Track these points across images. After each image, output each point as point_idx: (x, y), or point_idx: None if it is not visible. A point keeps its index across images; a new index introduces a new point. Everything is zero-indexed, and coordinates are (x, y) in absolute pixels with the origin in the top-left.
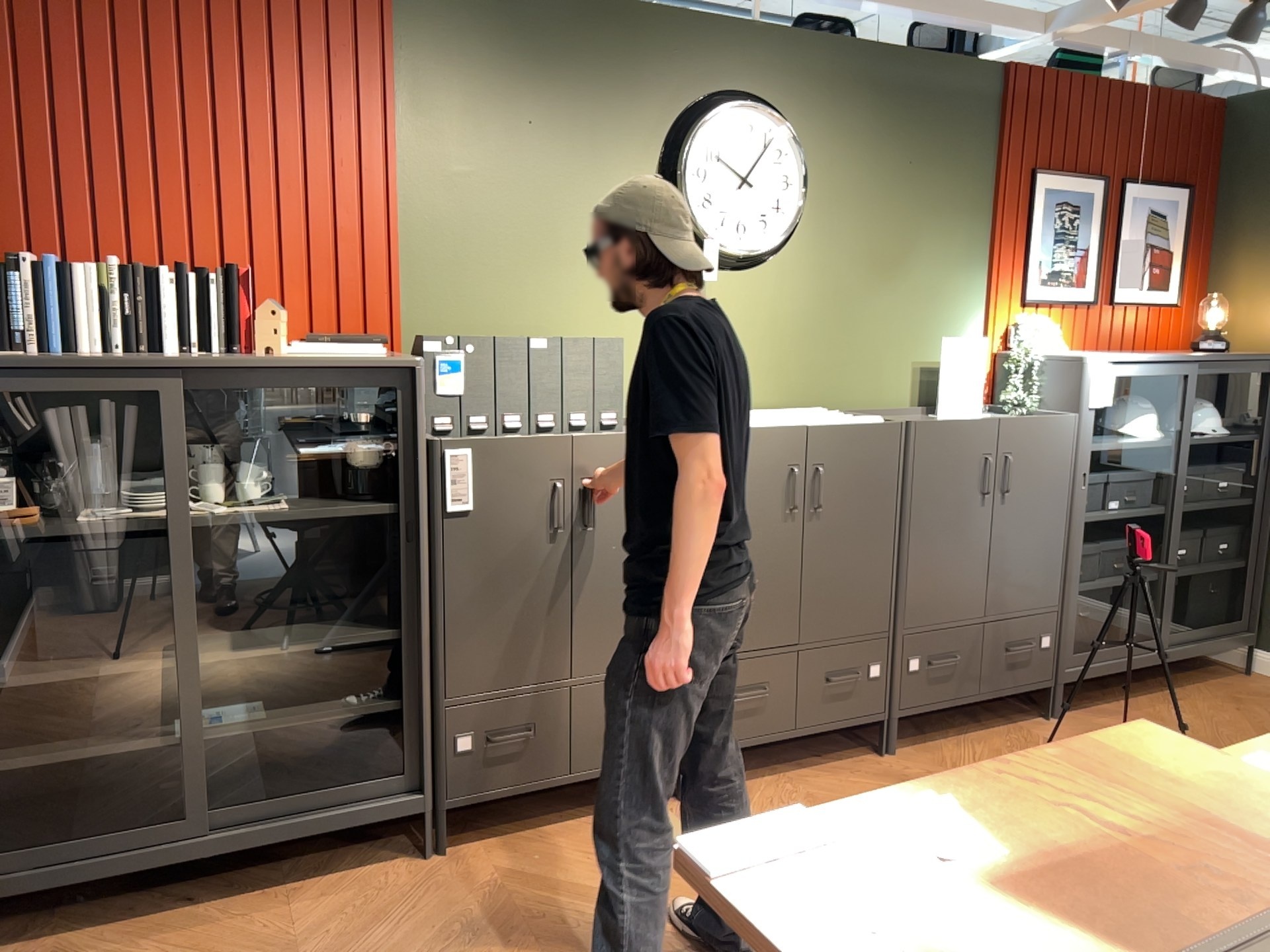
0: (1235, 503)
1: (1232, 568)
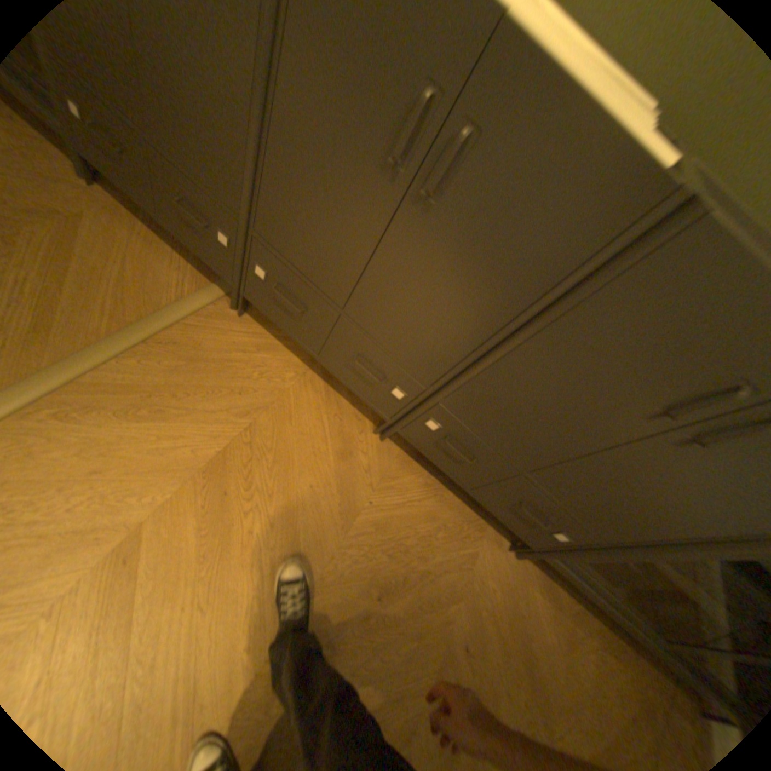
0: None
1: None
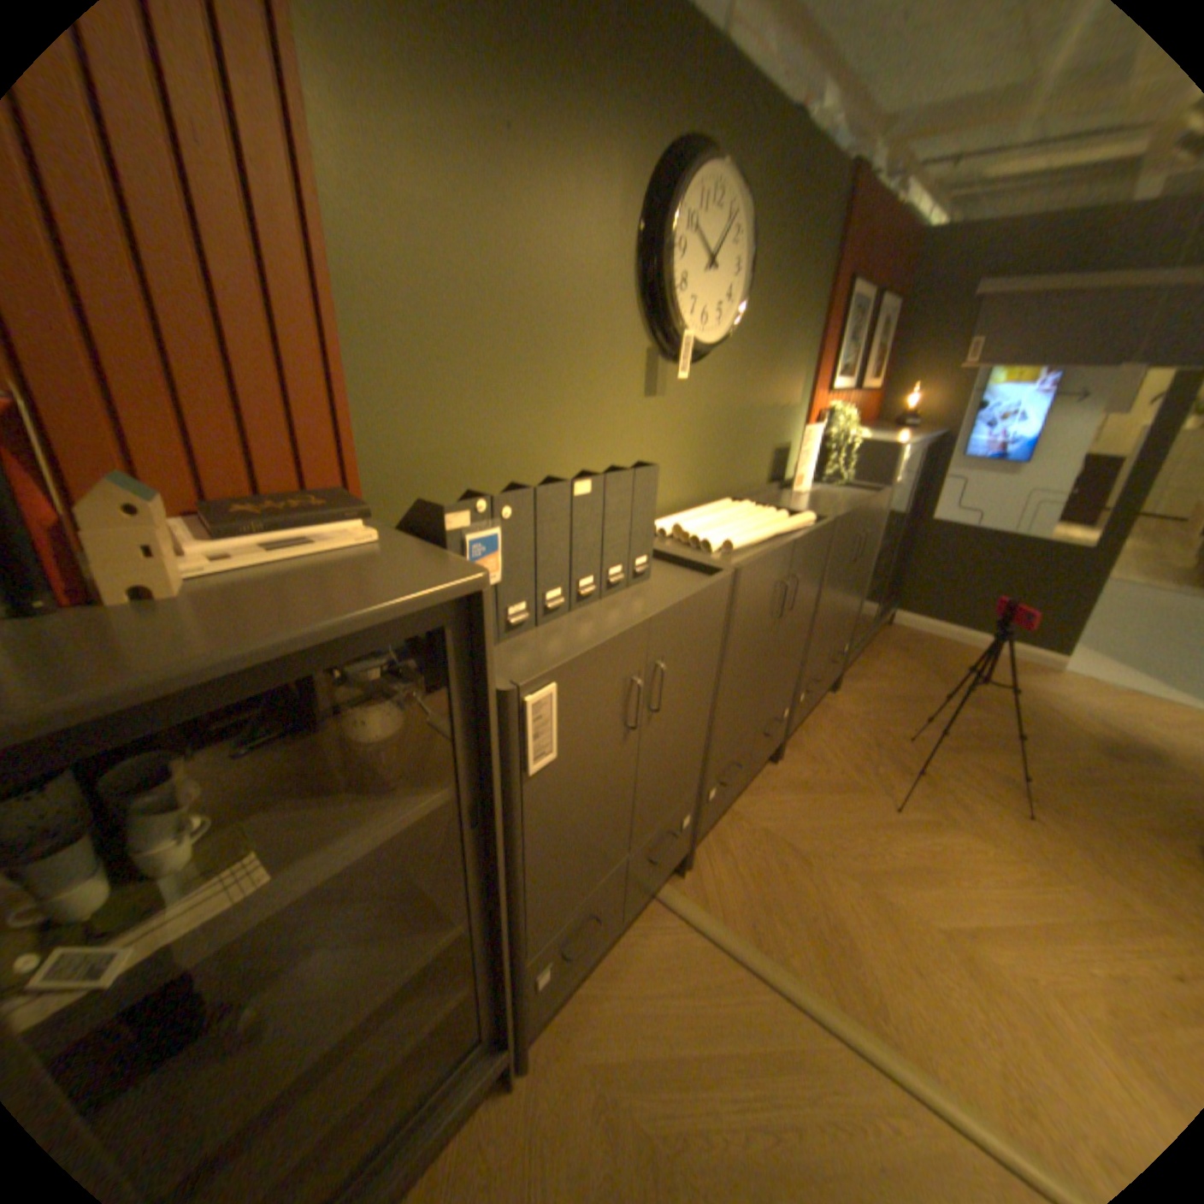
0: (907, 527)
1: (896, 566)
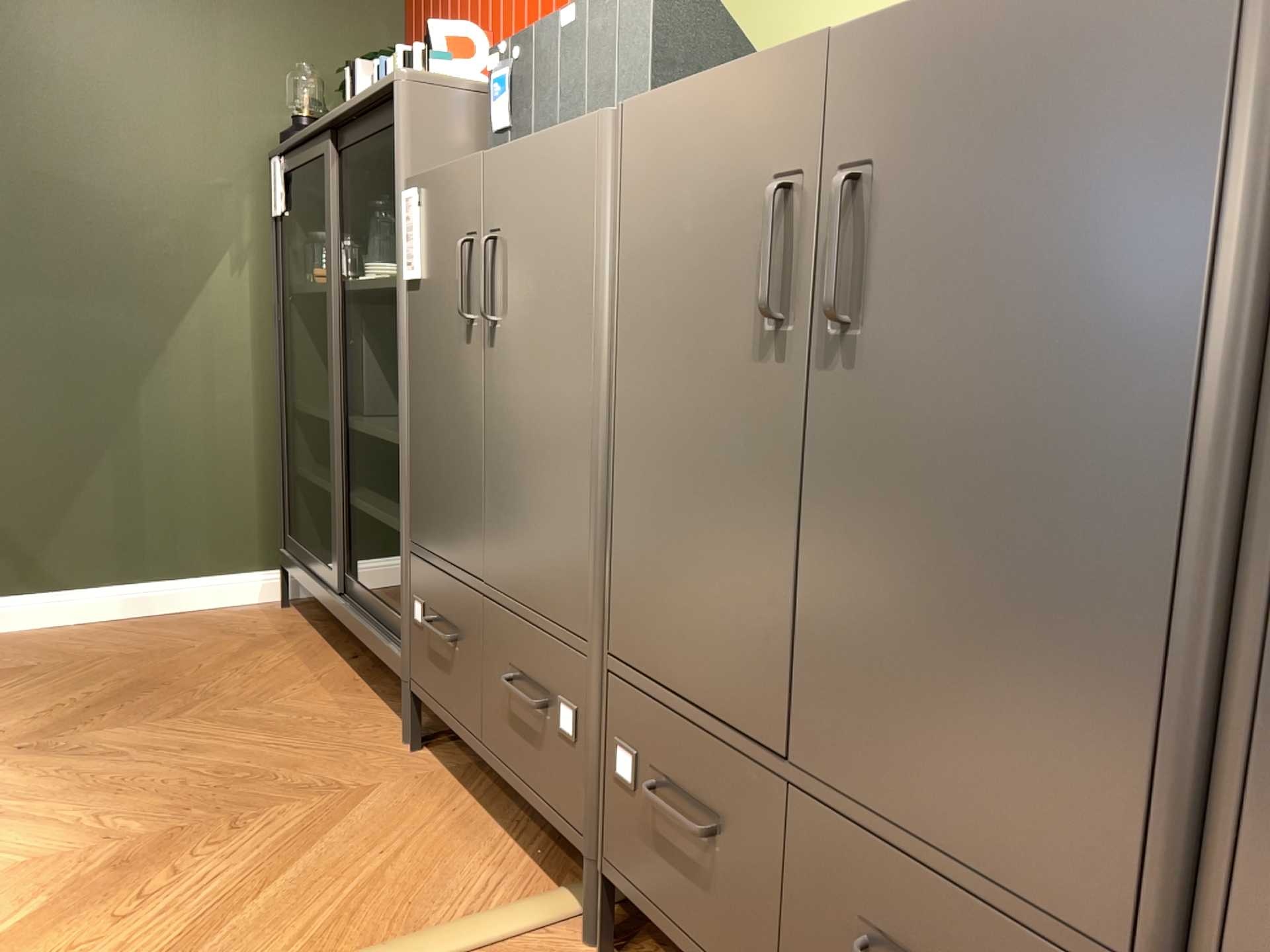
0: None
1: None
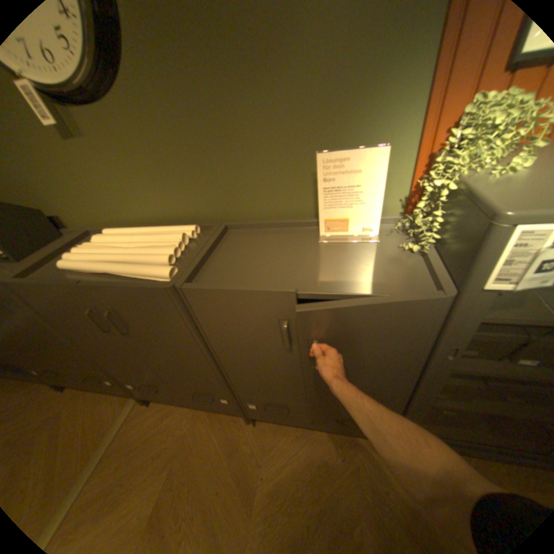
0: None
1: None
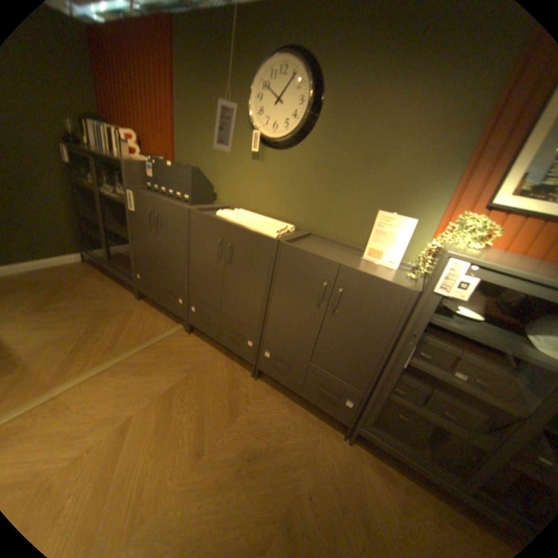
0: None
1: None
